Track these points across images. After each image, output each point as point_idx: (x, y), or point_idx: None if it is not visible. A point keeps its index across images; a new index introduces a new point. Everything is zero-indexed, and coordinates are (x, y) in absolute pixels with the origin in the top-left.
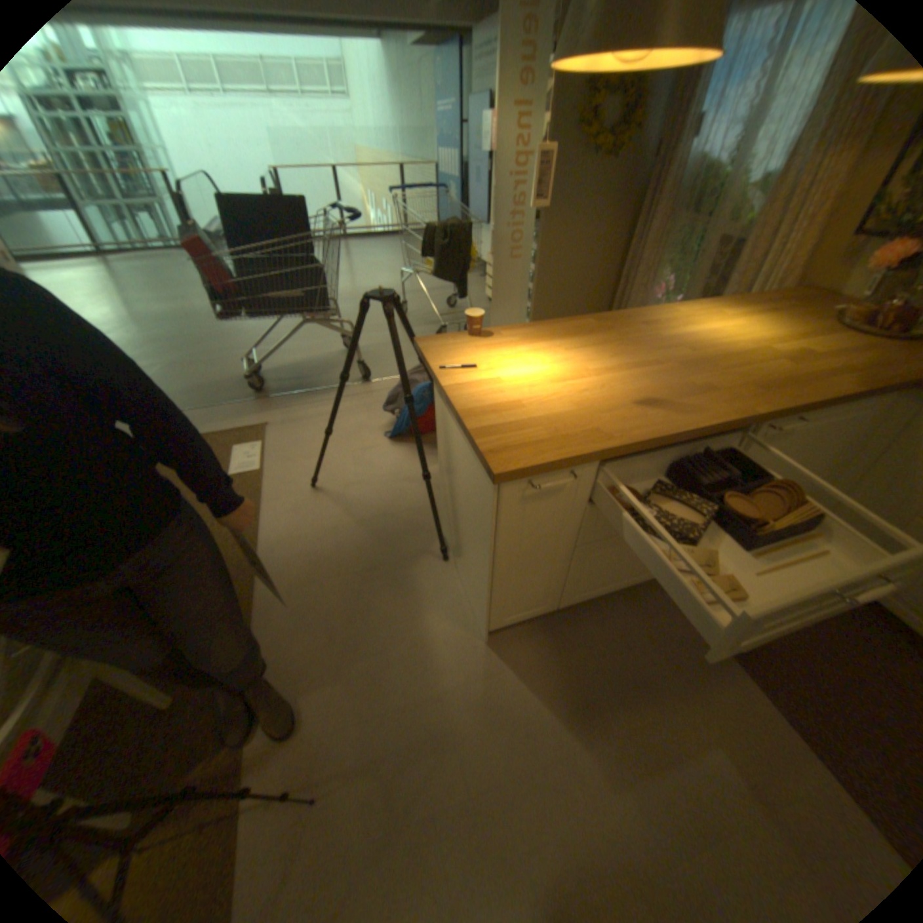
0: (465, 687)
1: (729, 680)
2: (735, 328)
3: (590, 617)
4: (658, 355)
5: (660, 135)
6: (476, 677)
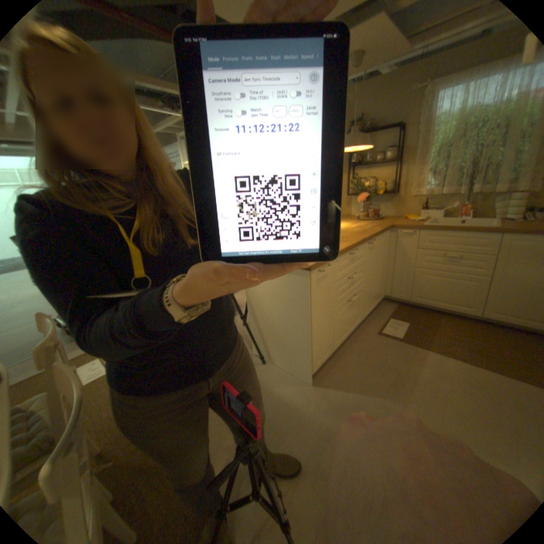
0: (317, 407)
1: (405, 349)
2: None
3: (344, 353)
4: None
5: None
6: (318, 401)
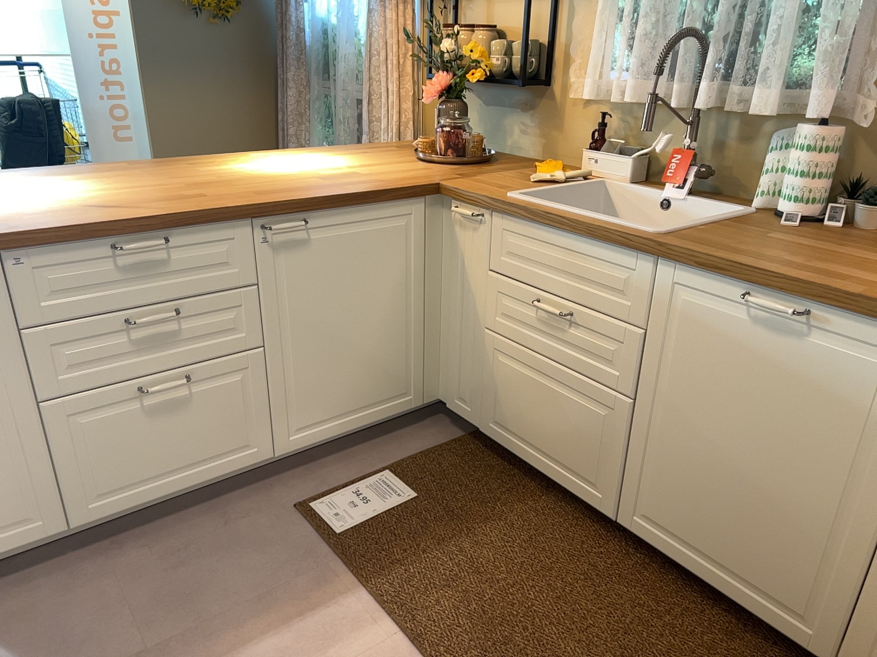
0: None
1: (305, 565)
2: (296, 163)
3: (136, 540)
4: (172, 181)
5: (279, 4)
6: None
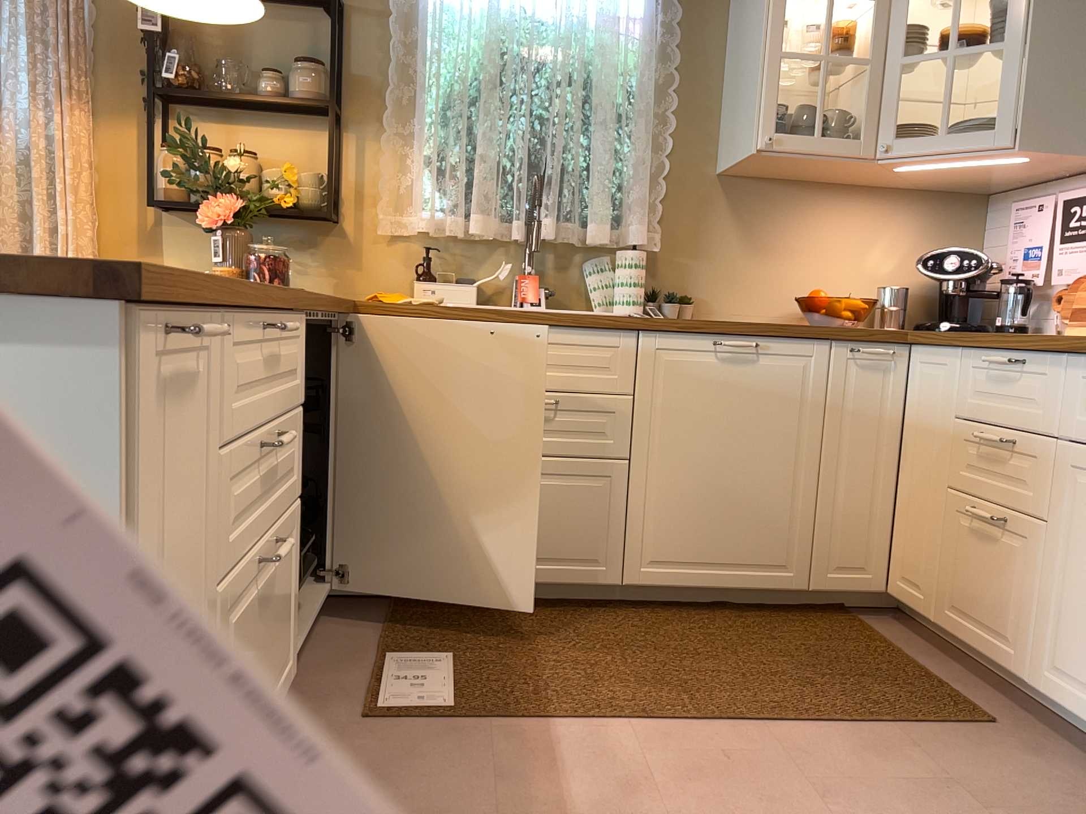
0: None
1: (474, 743)
2: None
3: None
4: None
5: None
6: None
